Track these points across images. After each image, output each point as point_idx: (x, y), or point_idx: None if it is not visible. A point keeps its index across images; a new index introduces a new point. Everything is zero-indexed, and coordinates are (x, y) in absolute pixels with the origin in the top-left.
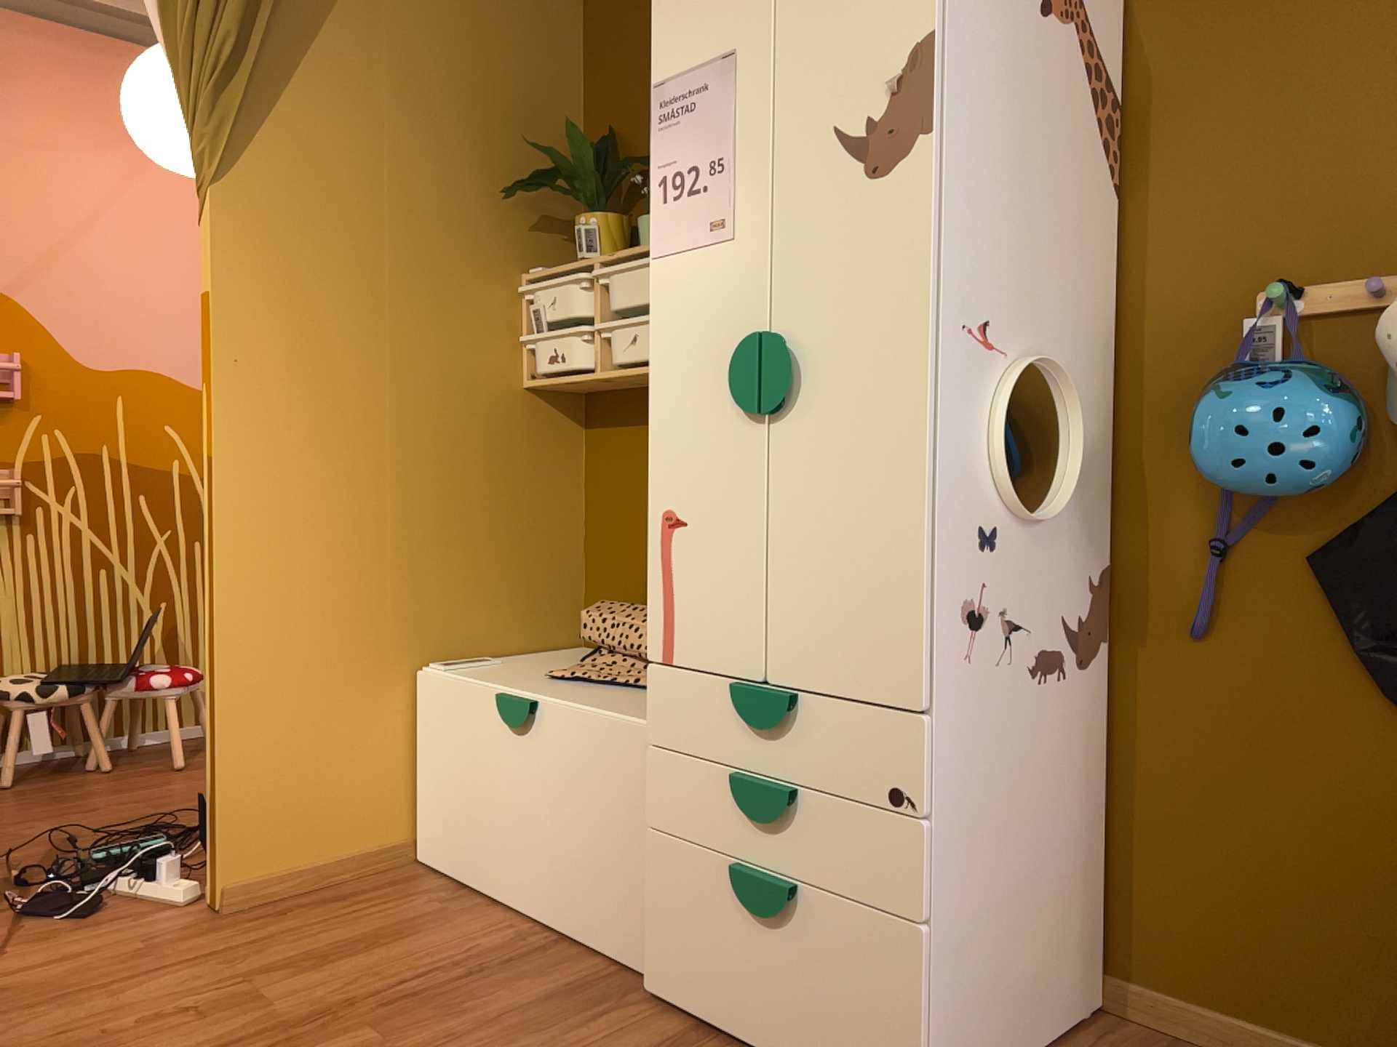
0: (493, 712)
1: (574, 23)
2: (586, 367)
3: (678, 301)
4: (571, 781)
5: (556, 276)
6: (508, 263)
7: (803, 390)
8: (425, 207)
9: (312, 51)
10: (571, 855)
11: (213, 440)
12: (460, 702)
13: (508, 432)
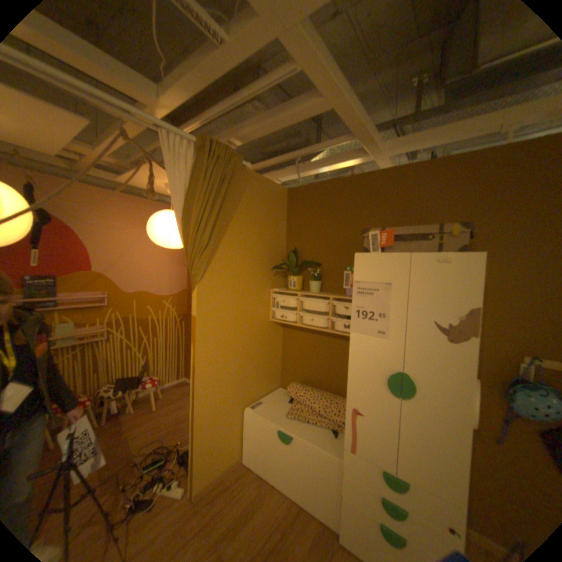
0: (276, 434)
1: (285, 216)
2: (294, 322)
3: (363, 349)
4: (308, 466)
5: (284, 295)
6: (268, 287)
7: (418, 397)
8: (250, 277)
9: (224, 237)
10: (307, 487)
11: (196, 362)
12: (263, 427)
13: (267, 335)
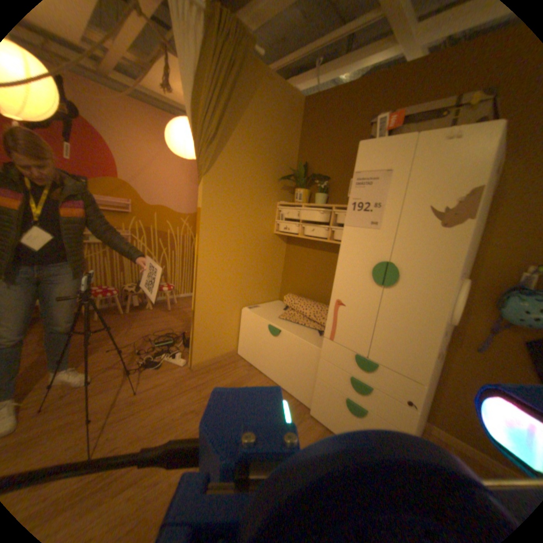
0: (266, 328)
1: (298, 127)
2: (295, 233)
3: (353, 242)
4: (290, 354)
5: (288, 206)
6: (274, 199)
7: (399, 284)
8: (256, 182)
9: (232, 133)
10: (287, 371)
11: (198, 251)
12: (255, 322)
13: (268, 246)
